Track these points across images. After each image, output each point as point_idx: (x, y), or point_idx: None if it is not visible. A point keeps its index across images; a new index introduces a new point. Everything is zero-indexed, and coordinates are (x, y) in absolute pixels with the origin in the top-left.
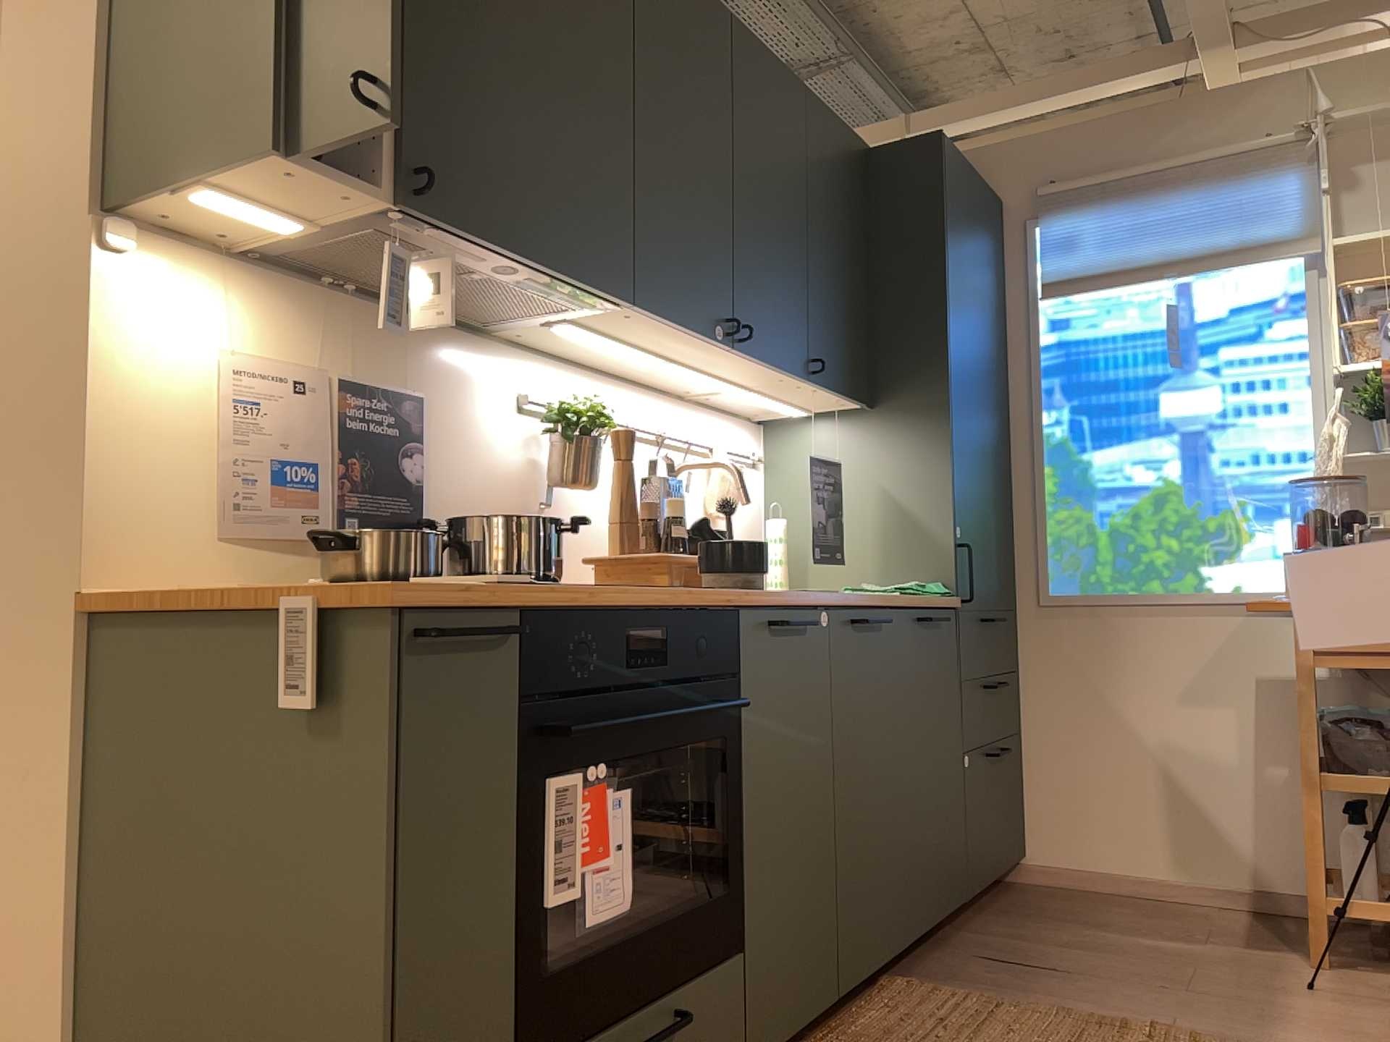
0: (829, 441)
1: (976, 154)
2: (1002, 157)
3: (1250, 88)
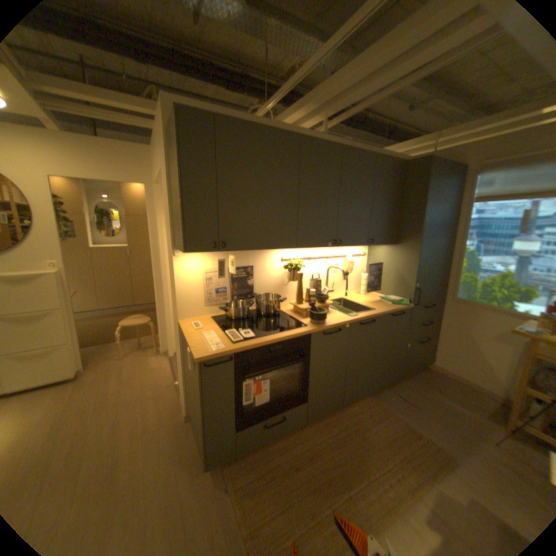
0: (383, 252)
1: (462, 145)
2: (472, 146)
3: None
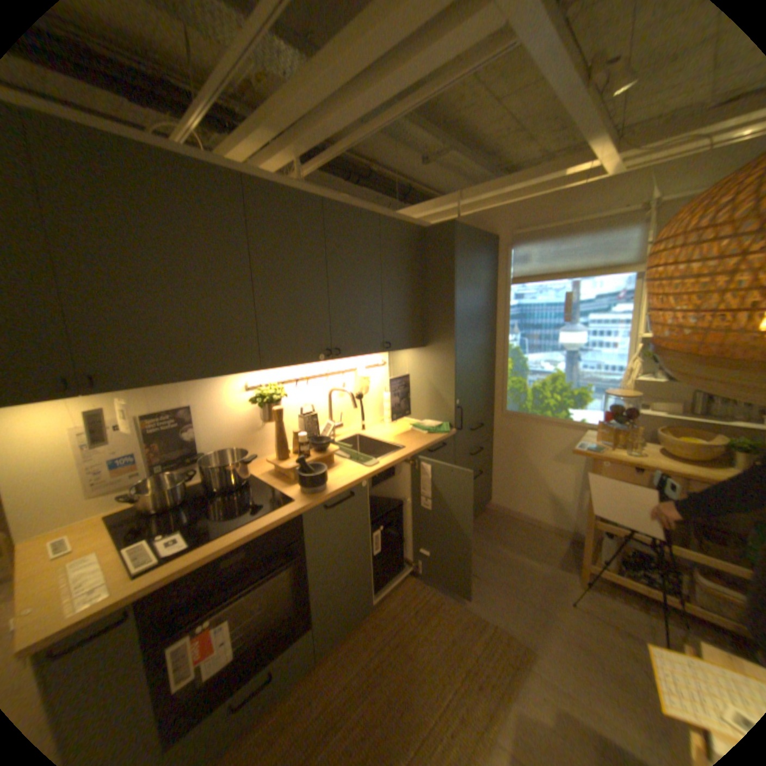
0: (409, 358)
1: (489, 211)
2: (500, 213)
3: (625, 175)
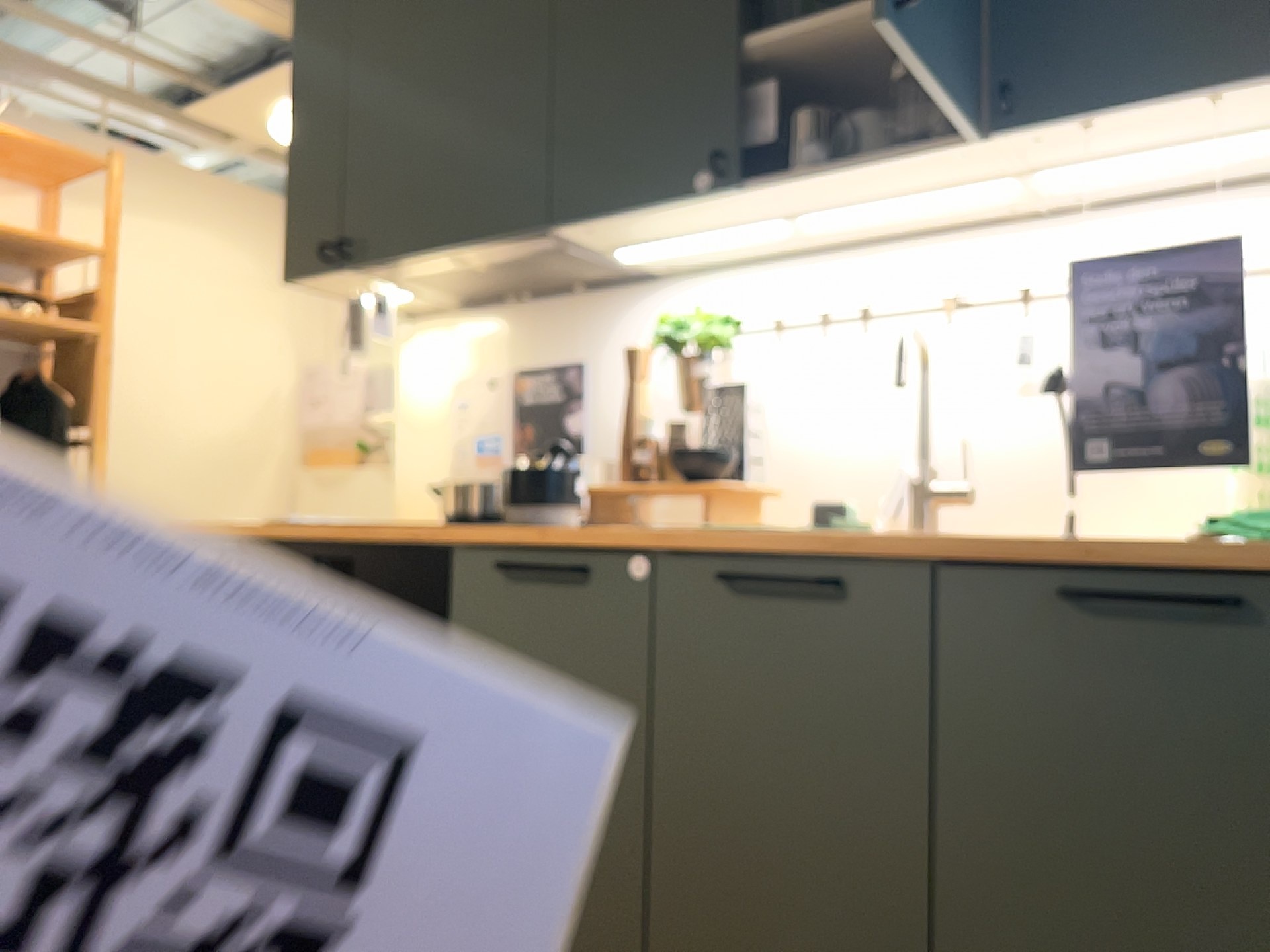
0: None
1: None
2: None
3: None
